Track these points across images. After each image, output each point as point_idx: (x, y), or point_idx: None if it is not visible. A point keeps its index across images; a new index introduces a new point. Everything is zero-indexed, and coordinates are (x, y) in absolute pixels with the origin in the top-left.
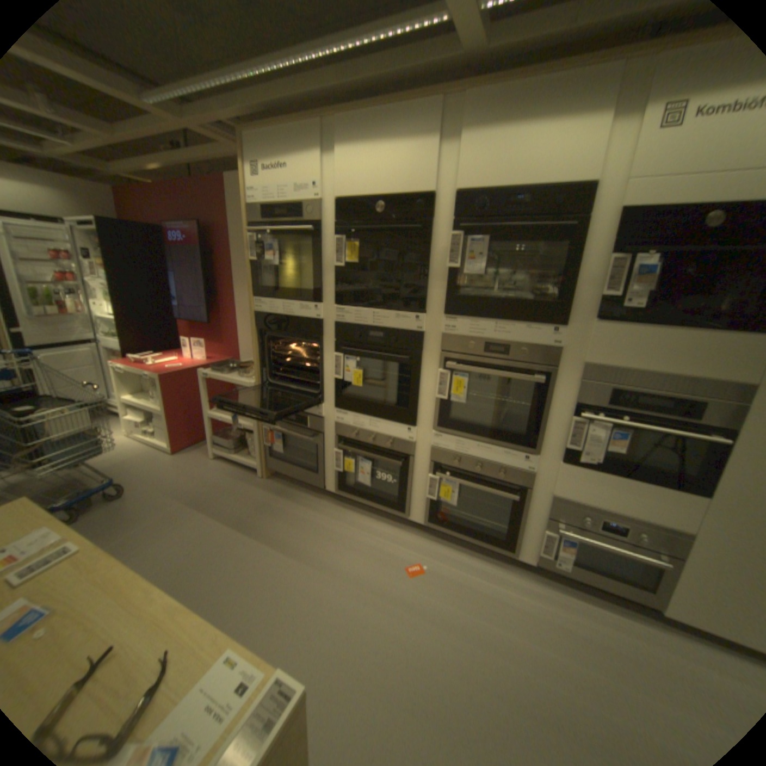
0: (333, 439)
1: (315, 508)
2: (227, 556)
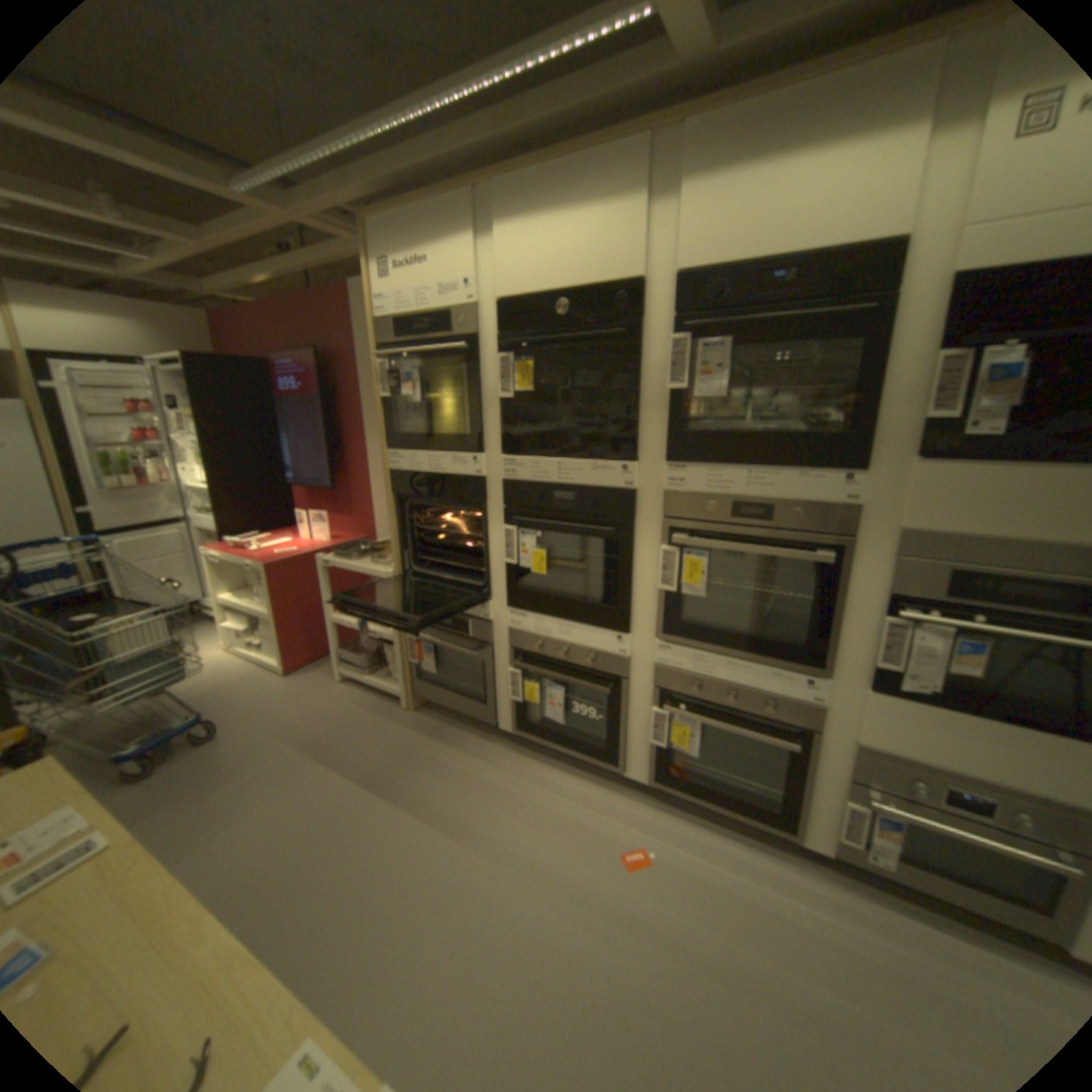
0: (508, 653)
1: (485, 757)
2: (356, 830)
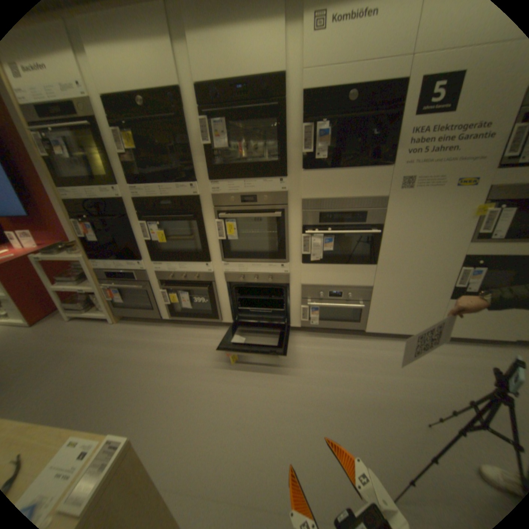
0: (156, 283)
1: (157, 333)
2: (94, 383)
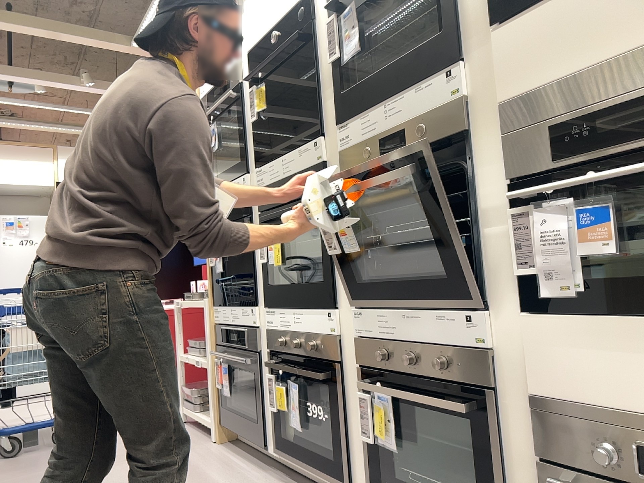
0: (268, 358)
1: (247, 477)
2: None
